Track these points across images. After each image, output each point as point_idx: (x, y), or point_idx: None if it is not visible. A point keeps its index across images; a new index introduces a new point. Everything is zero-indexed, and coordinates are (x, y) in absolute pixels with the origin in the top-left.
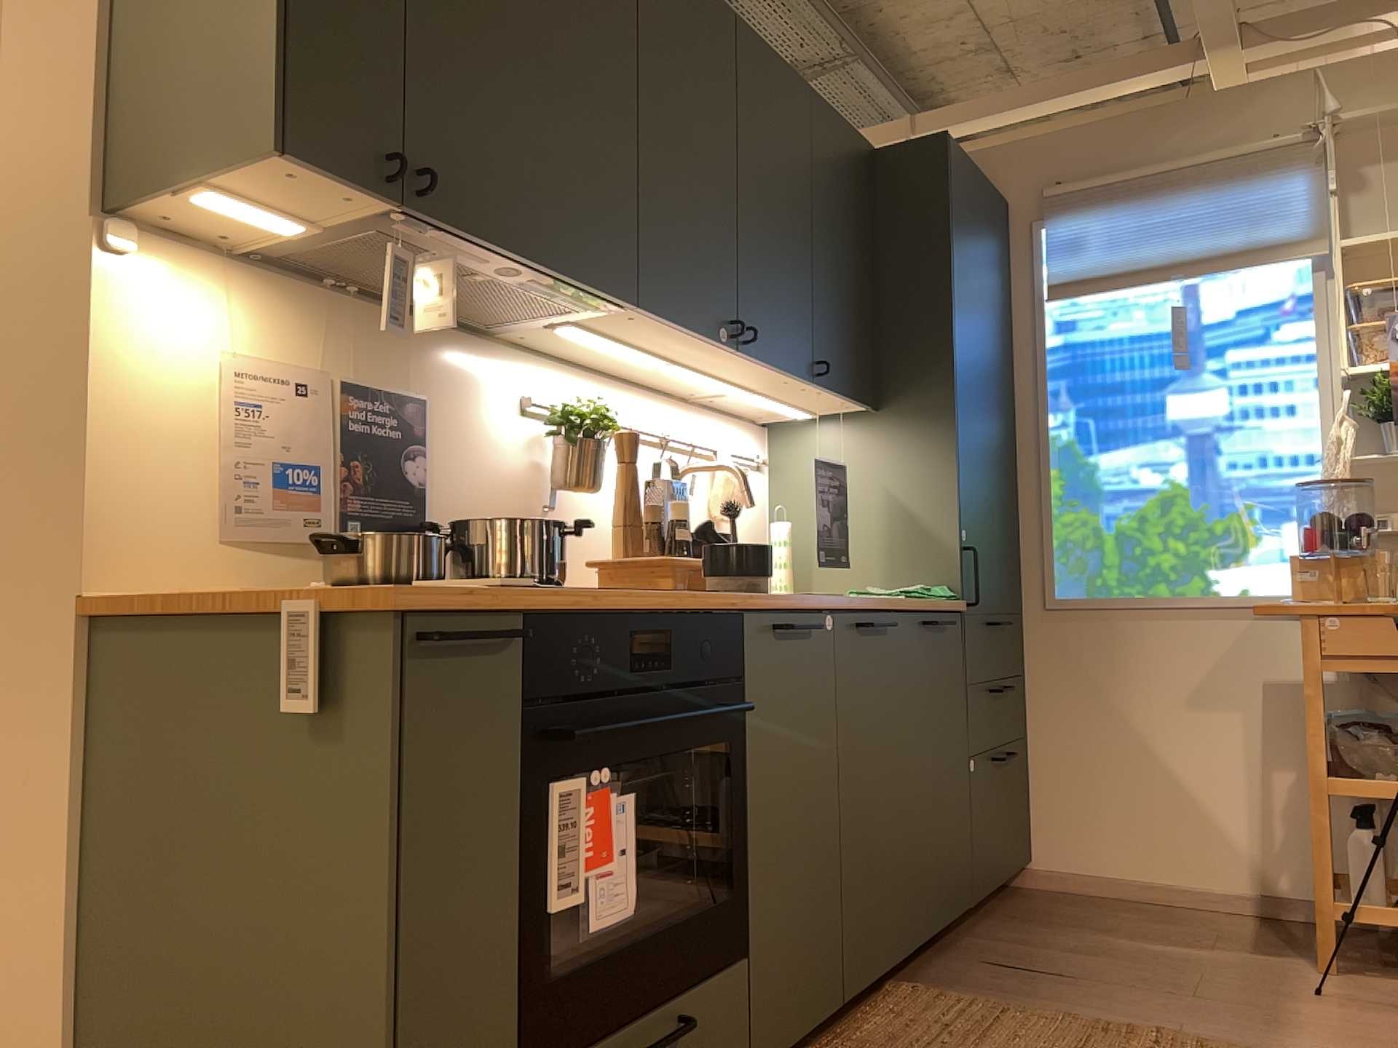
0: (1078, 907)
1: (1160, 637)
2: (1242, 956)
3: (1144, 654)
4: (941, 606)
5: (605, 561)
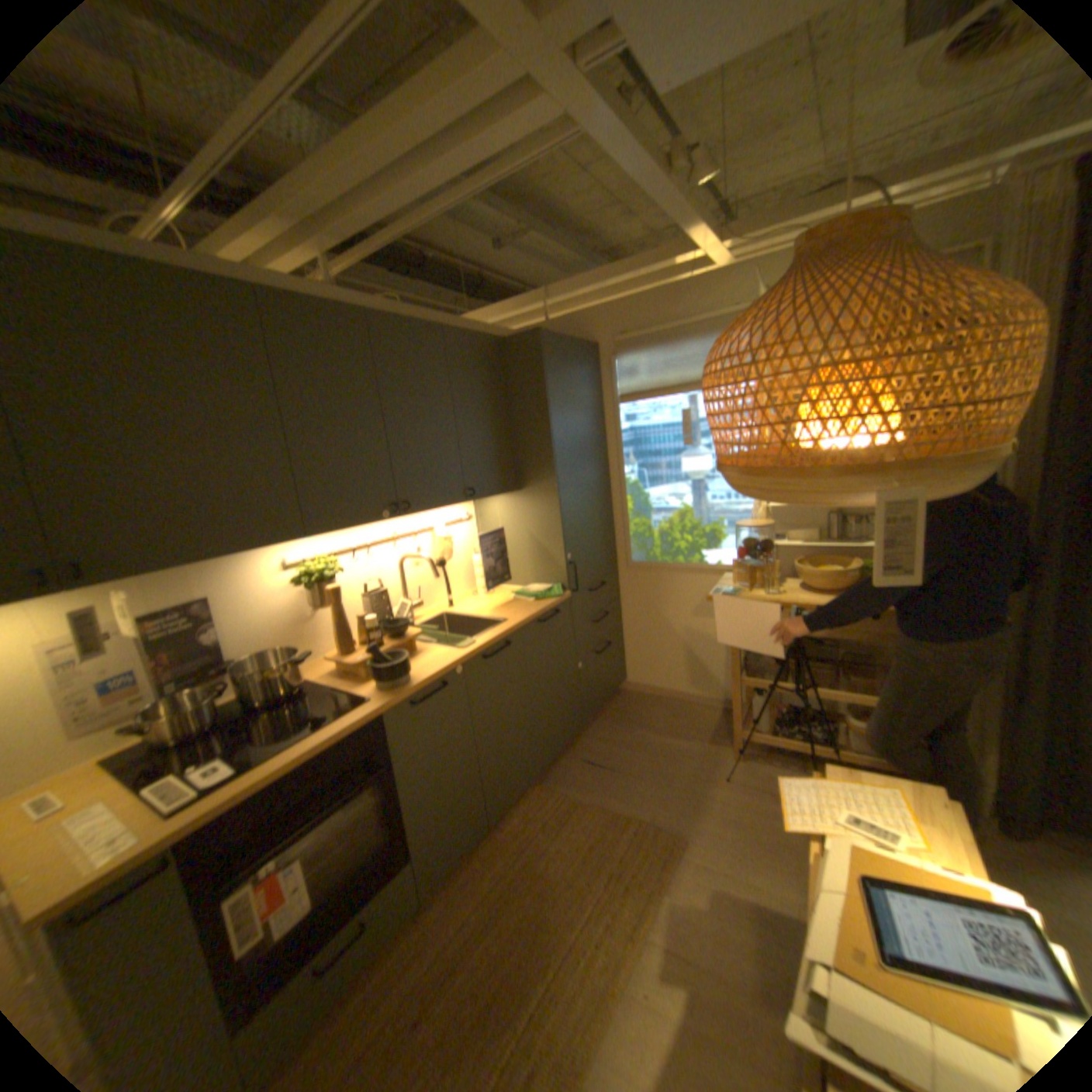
0: (641, 708)
1: (680, 583)
2: (702, 748)
3: (672, 590)
4: (551, 603)
5: (330, 660)
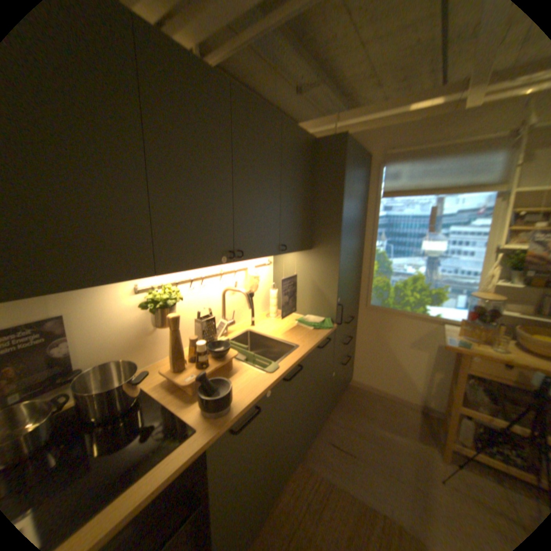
0: (364, 401)
1: (404, 324)
2: (415, 445)
3: (398, 328)
4: (325, 333)
5: (164, 376)
